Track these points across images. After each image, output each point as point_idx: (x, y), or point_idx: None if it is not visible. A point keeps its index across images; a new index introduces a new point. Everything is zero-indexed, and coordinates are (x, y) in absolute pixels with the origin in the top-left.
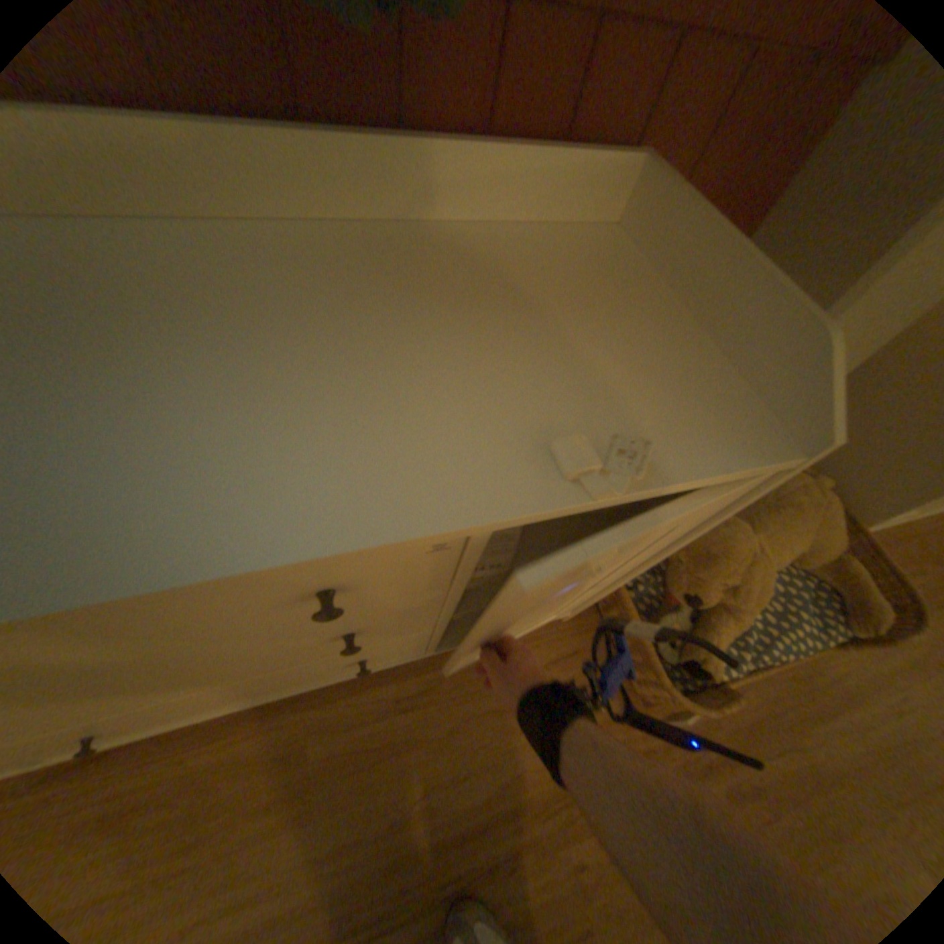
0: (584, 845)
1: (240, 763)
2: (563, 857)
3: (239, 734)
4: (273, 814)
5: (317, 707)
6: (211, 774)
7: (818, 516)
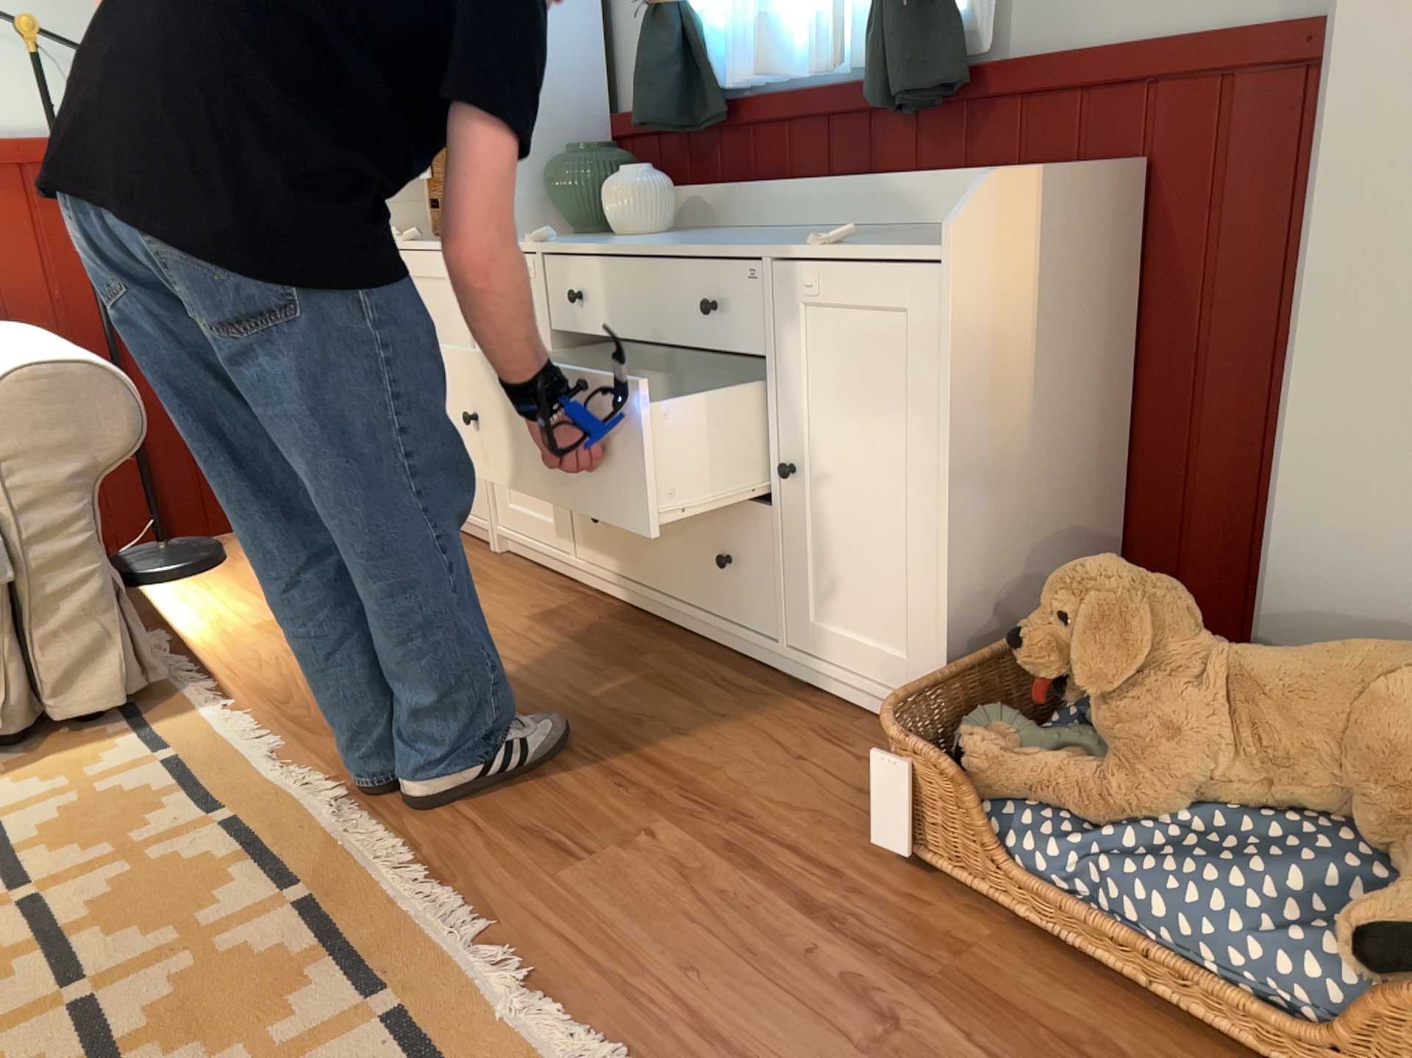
0: (675, 834)
1: (613, 637)
2: (652, 820)
3: (632, 629)
4: (587, 661)
5: (681, 649)
6: (598, 631)
7: (1391, 676)
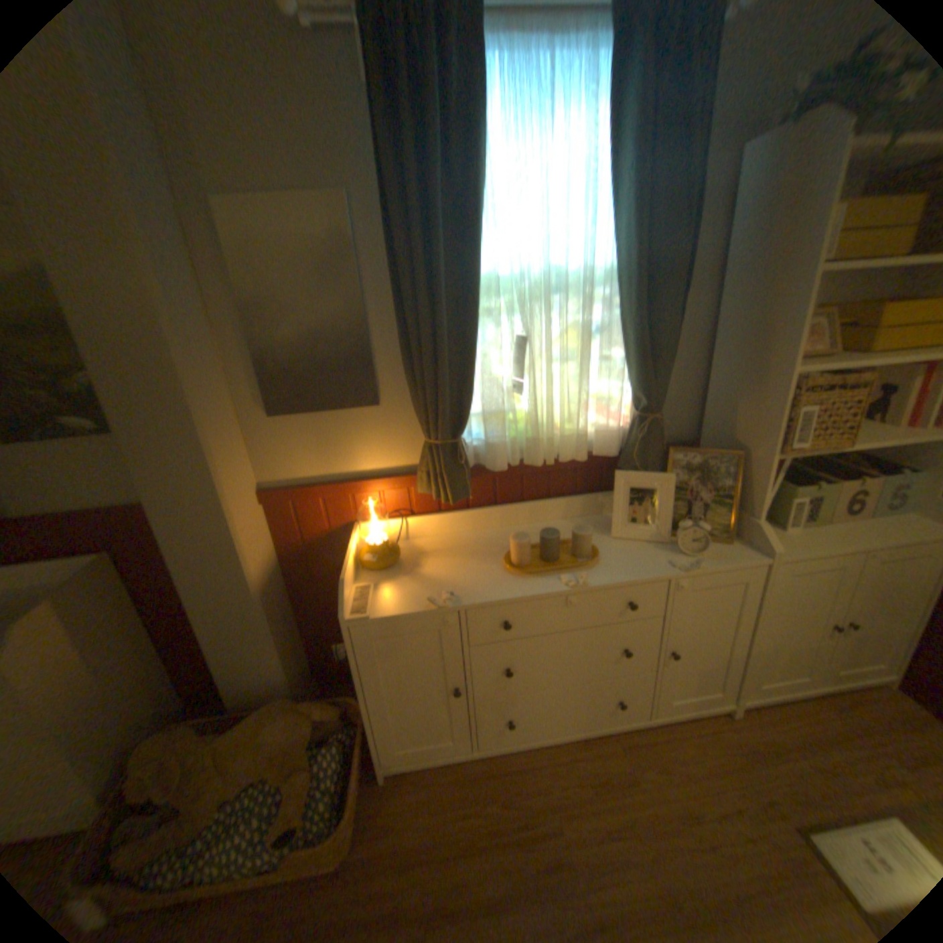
0: None
1: None
2: None
3: None
4: None
5: None
6: None
7: (261, 733)
